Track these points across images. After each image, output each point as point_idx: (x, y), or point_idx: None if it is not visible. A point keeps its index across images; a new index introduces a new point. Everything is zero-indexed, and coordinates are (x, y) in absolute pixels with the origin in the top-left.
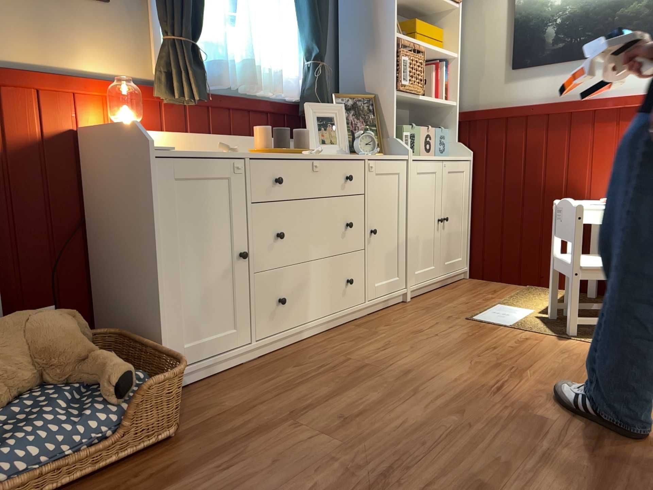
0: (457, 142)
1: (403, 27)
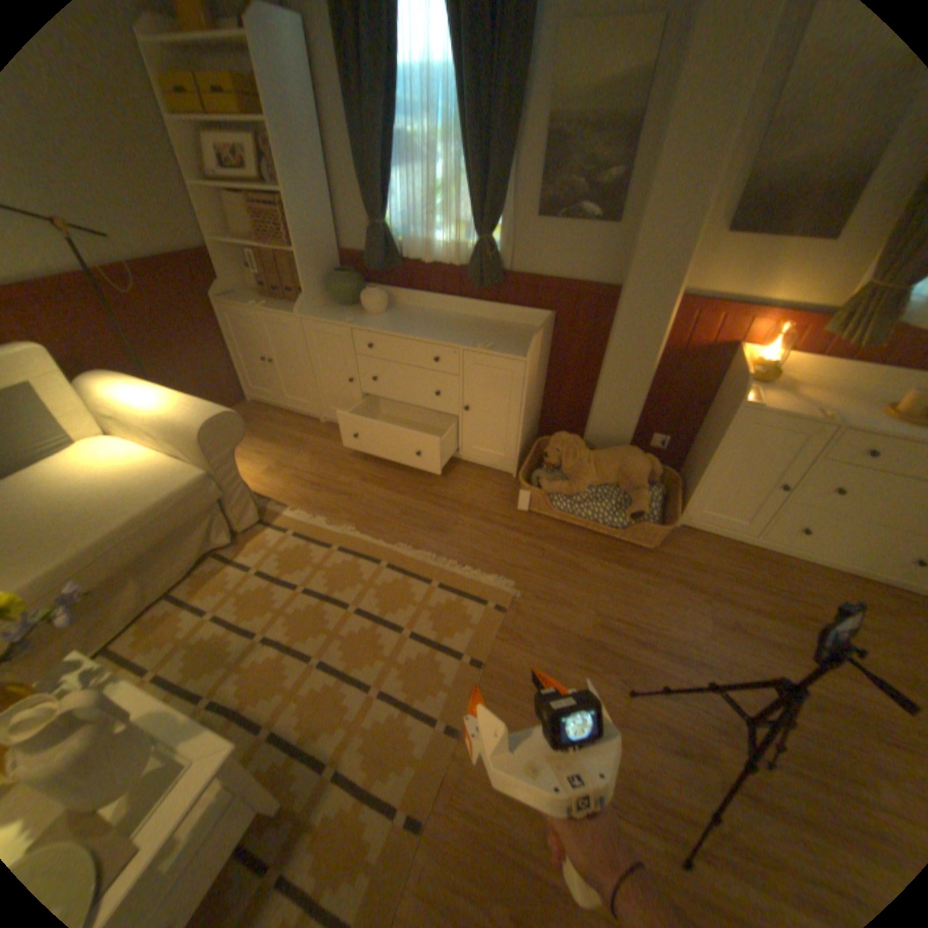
0: None
1: None
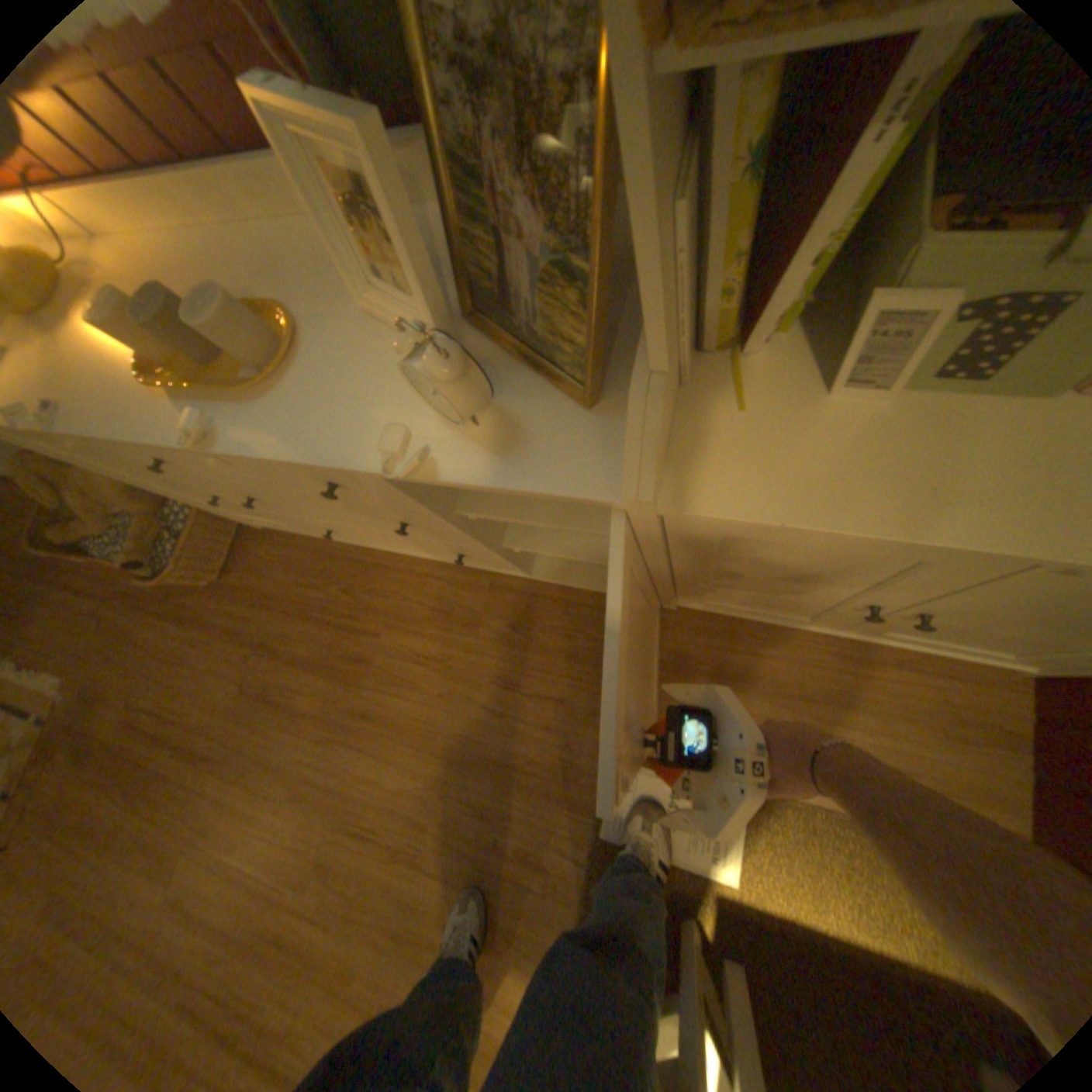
0: None
1: None
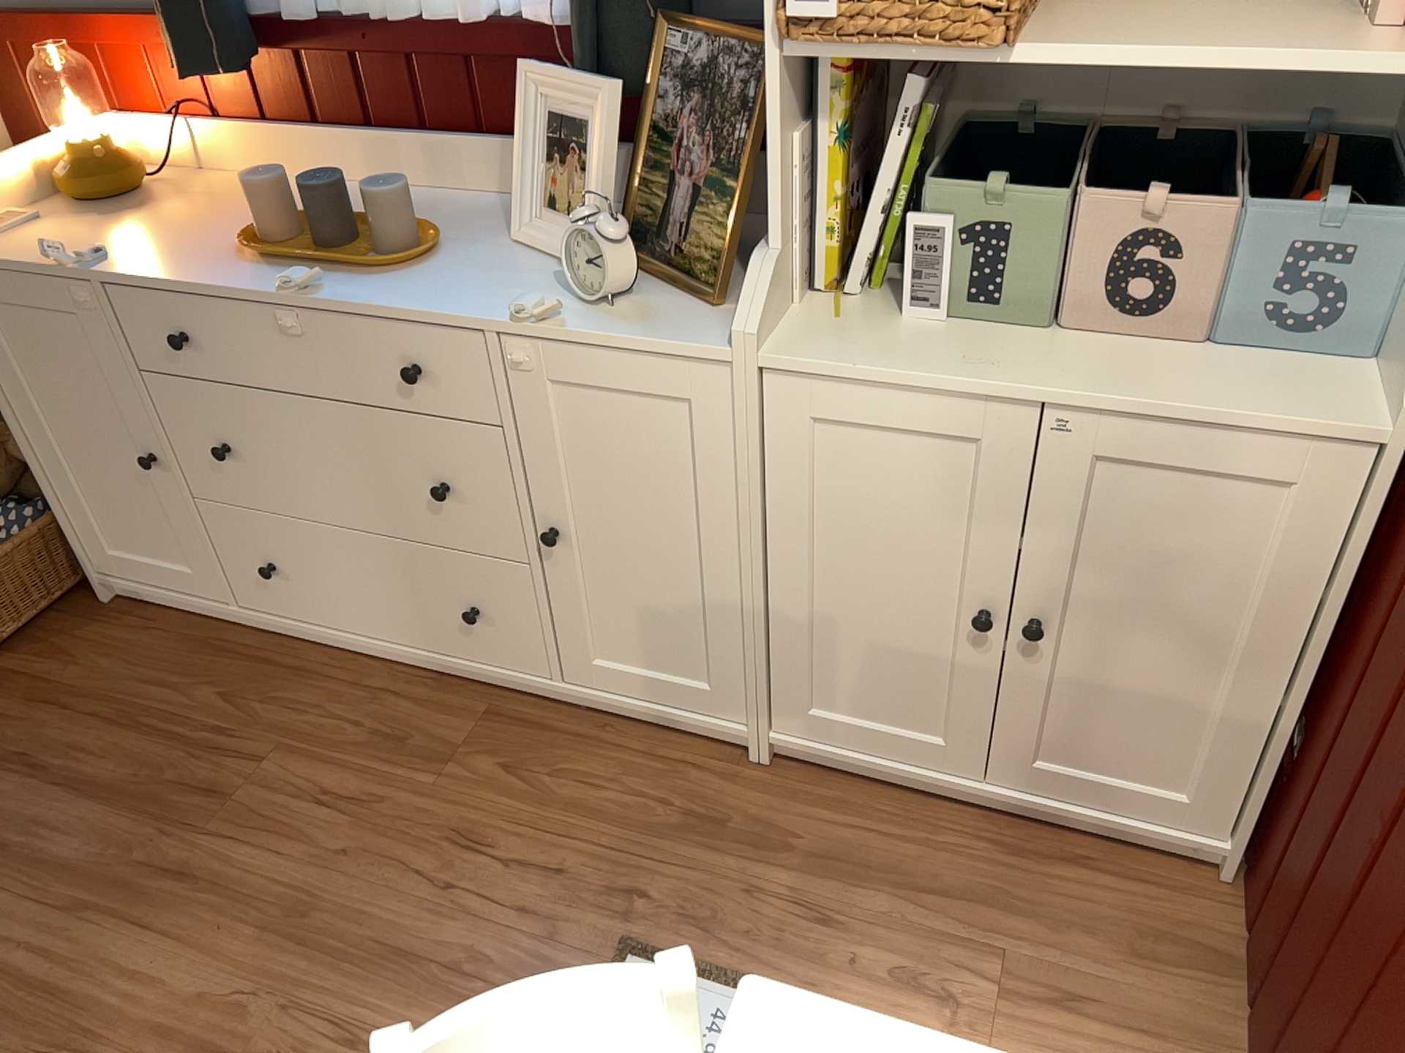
0: None
1: None
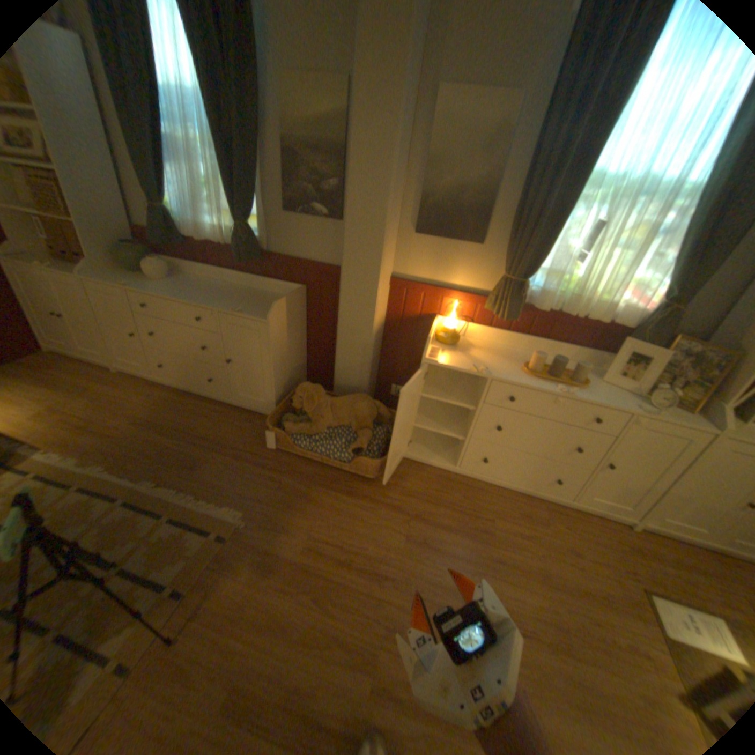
0: None
1: None
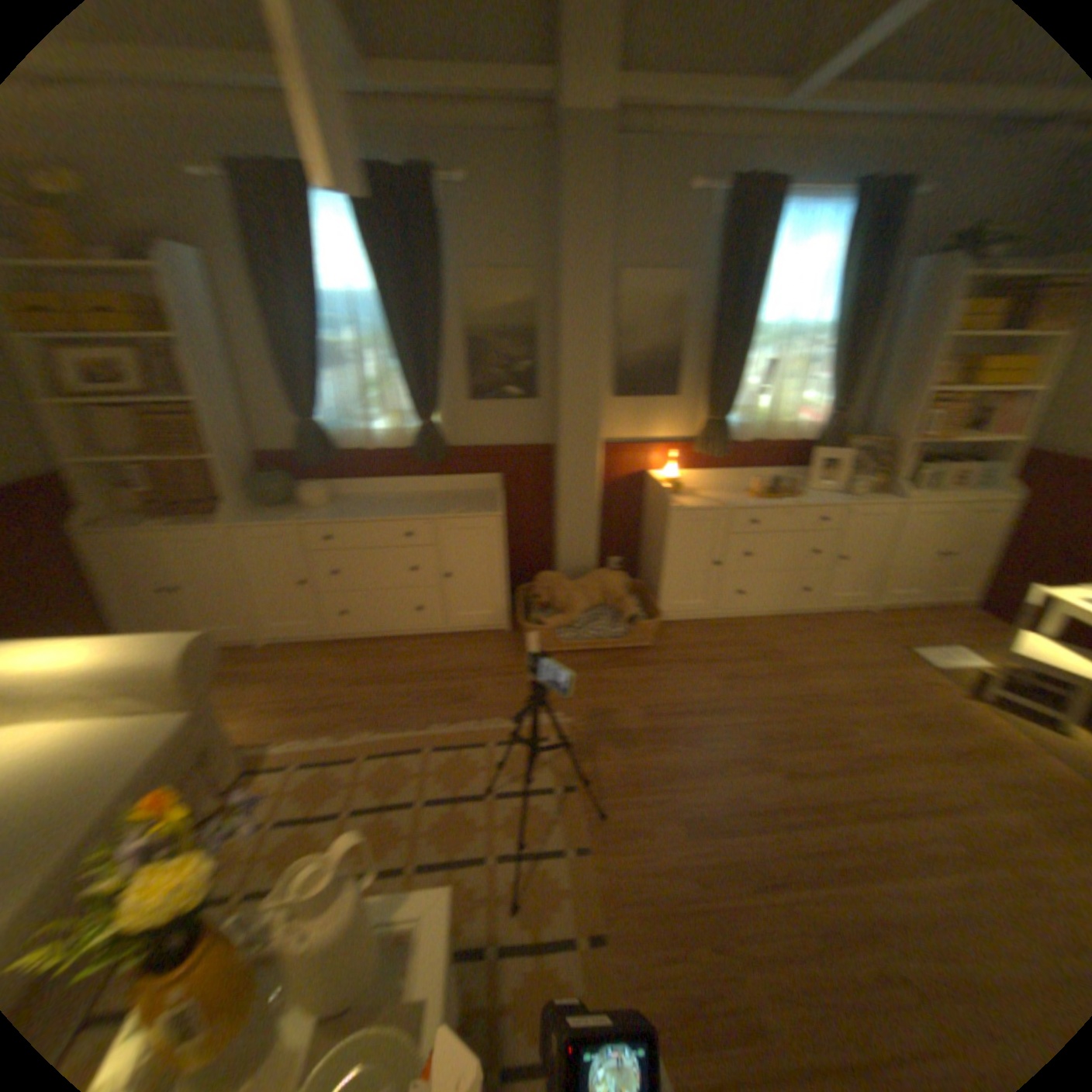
0: (1012, 478)
1: (971, 361)
